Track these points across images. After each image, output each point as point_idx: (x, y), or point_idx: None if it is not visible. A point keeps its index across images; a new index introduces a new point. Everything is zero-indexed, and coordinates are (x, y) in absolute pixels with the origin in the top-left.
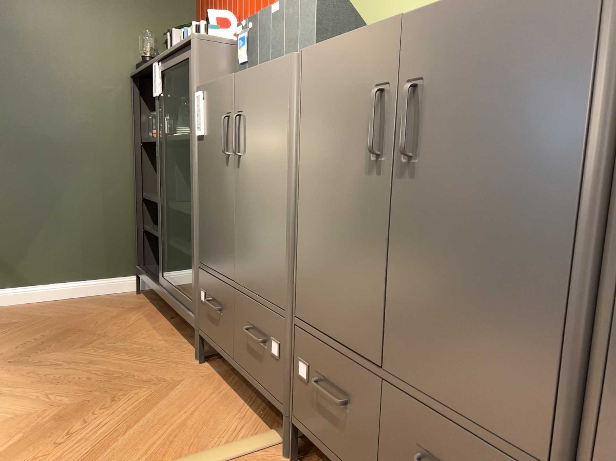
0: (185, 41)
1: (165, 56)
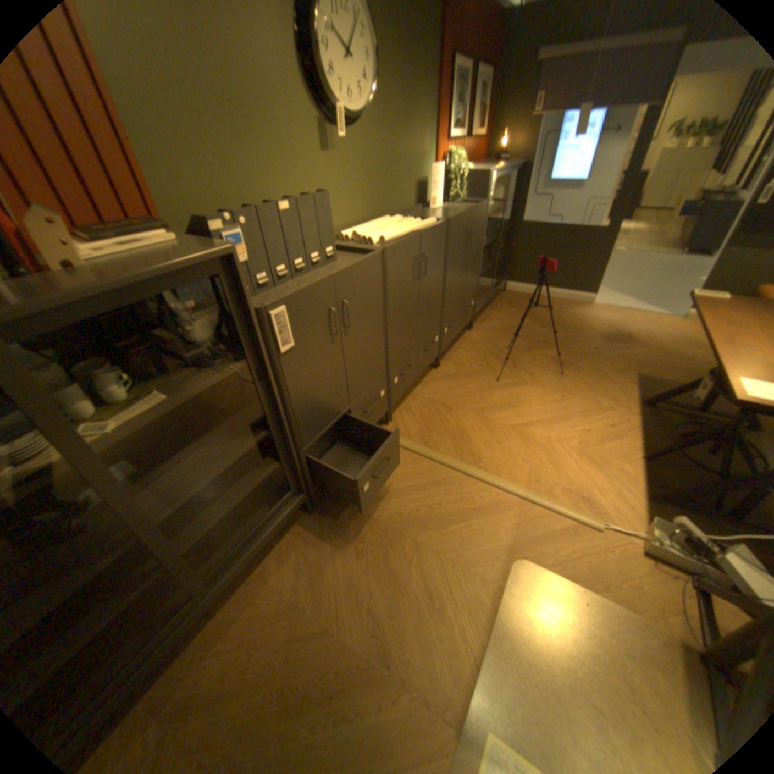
0: (203, 254)
1: (78, 296)
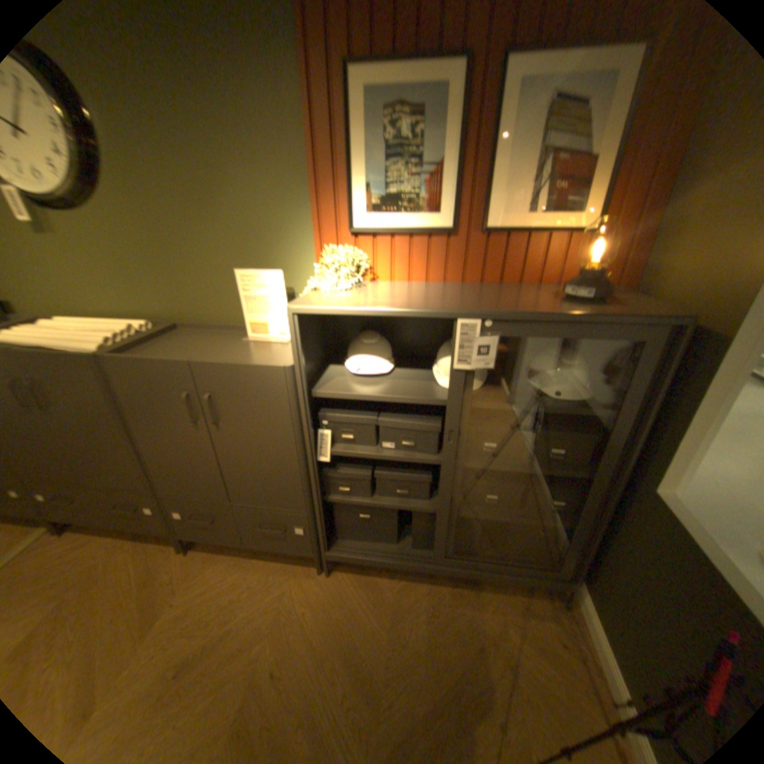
0: None
1: None
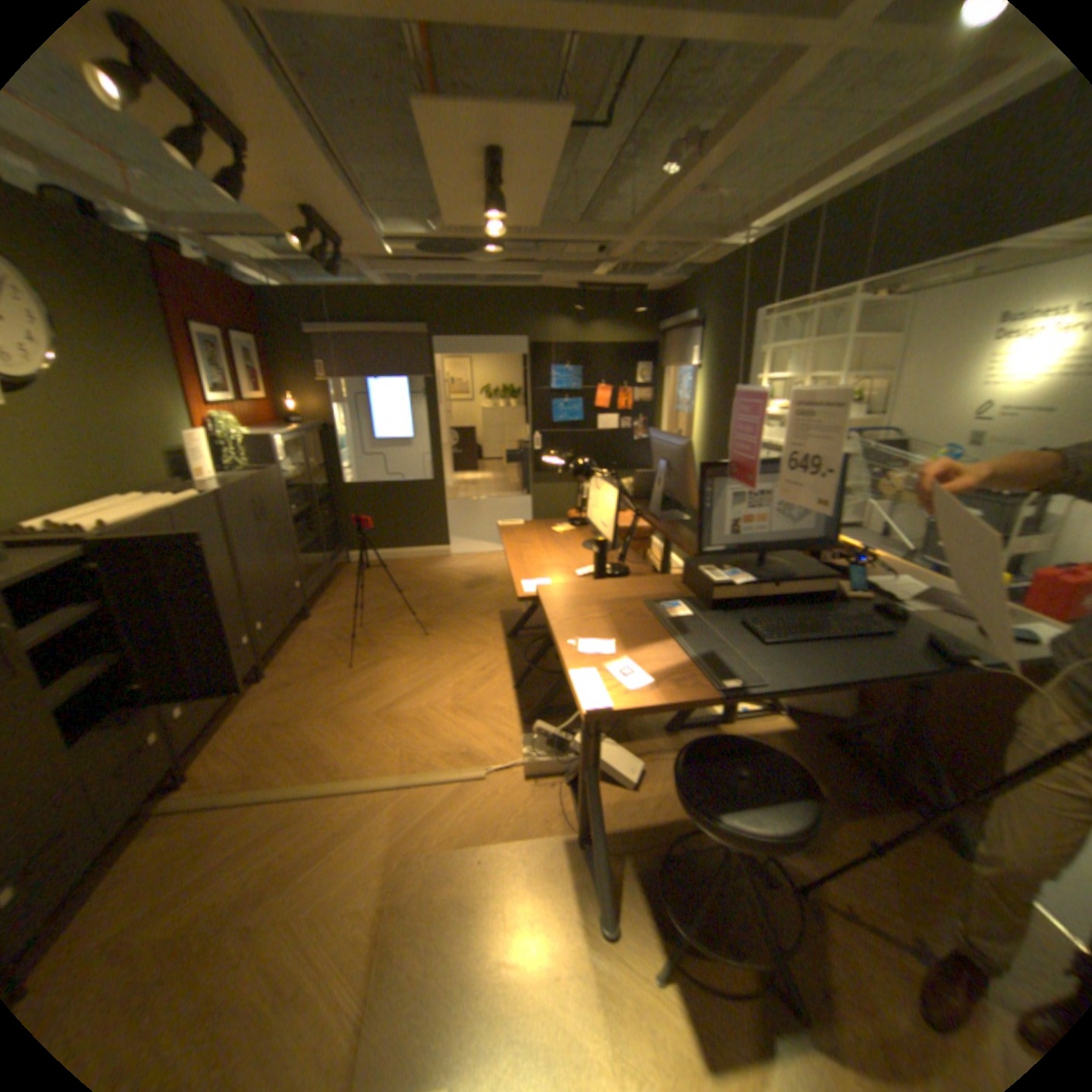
0: None
1: None
